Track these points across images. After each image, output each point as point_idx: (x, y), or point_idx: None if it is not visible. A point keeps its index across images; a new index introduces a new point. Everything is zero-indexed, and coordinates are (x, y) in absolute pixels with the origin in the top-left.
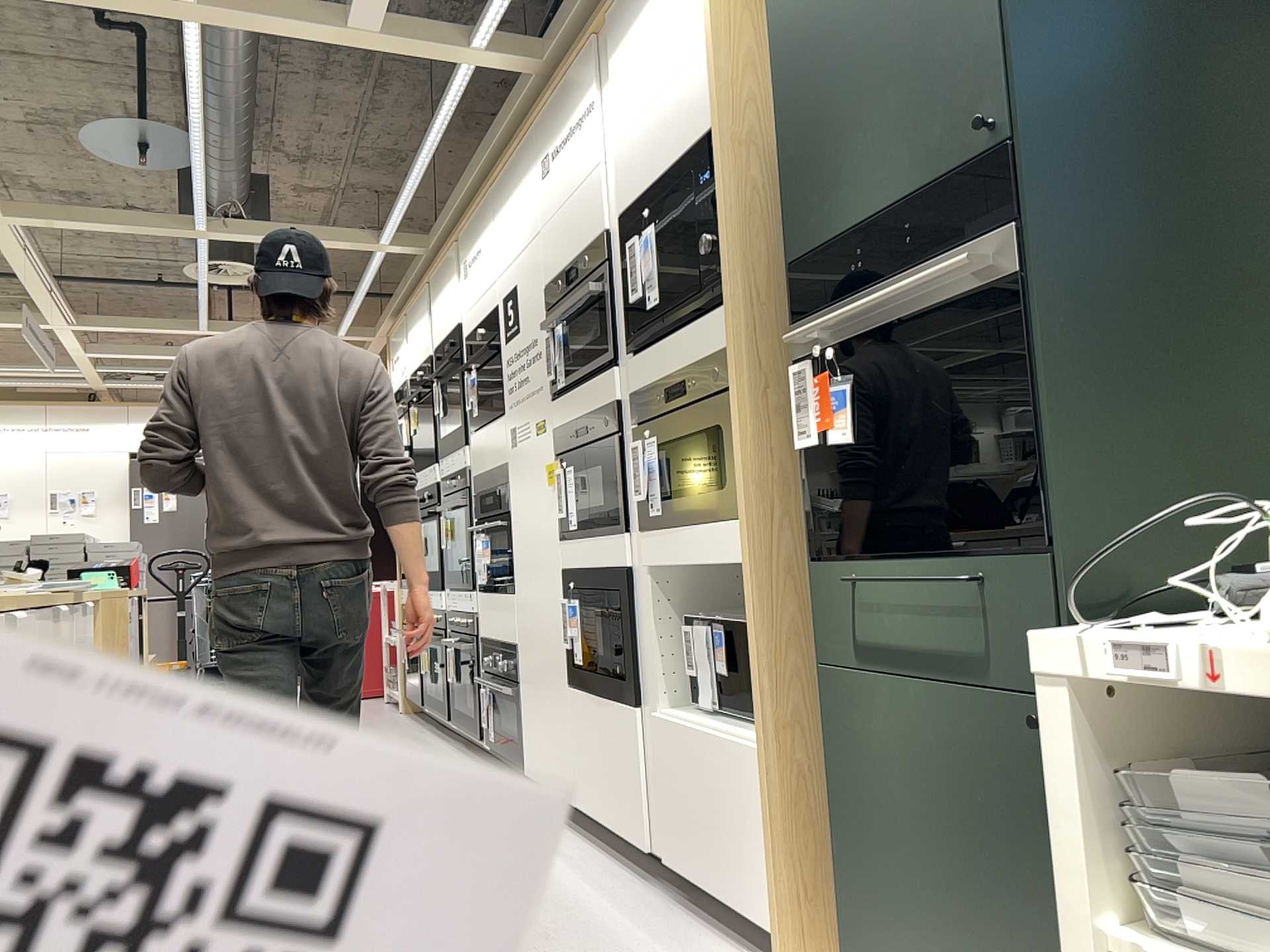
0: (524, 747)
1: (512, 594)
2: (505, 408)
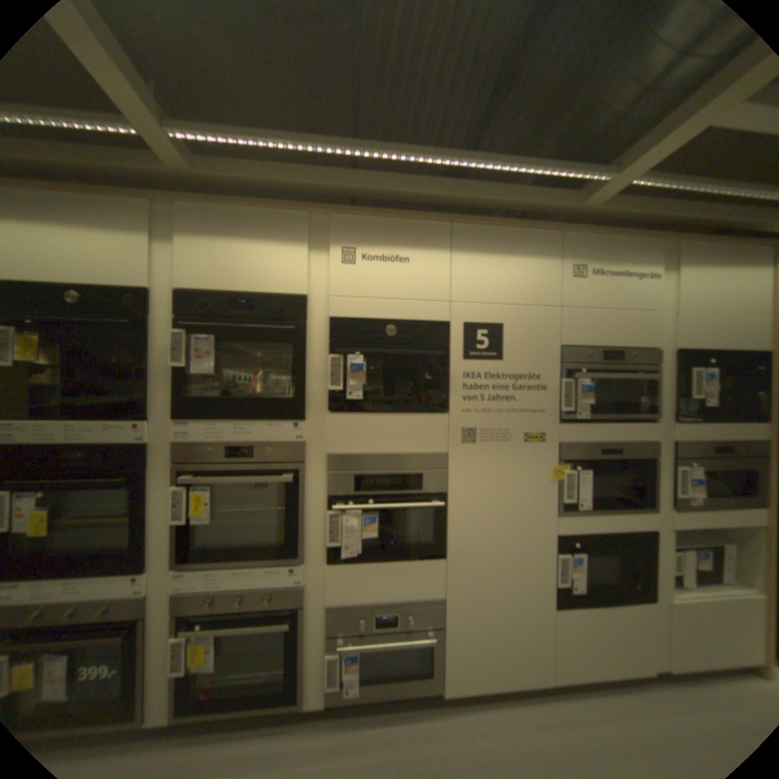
0: (446, 676)
1: (439, 558)
2: (451, 409)
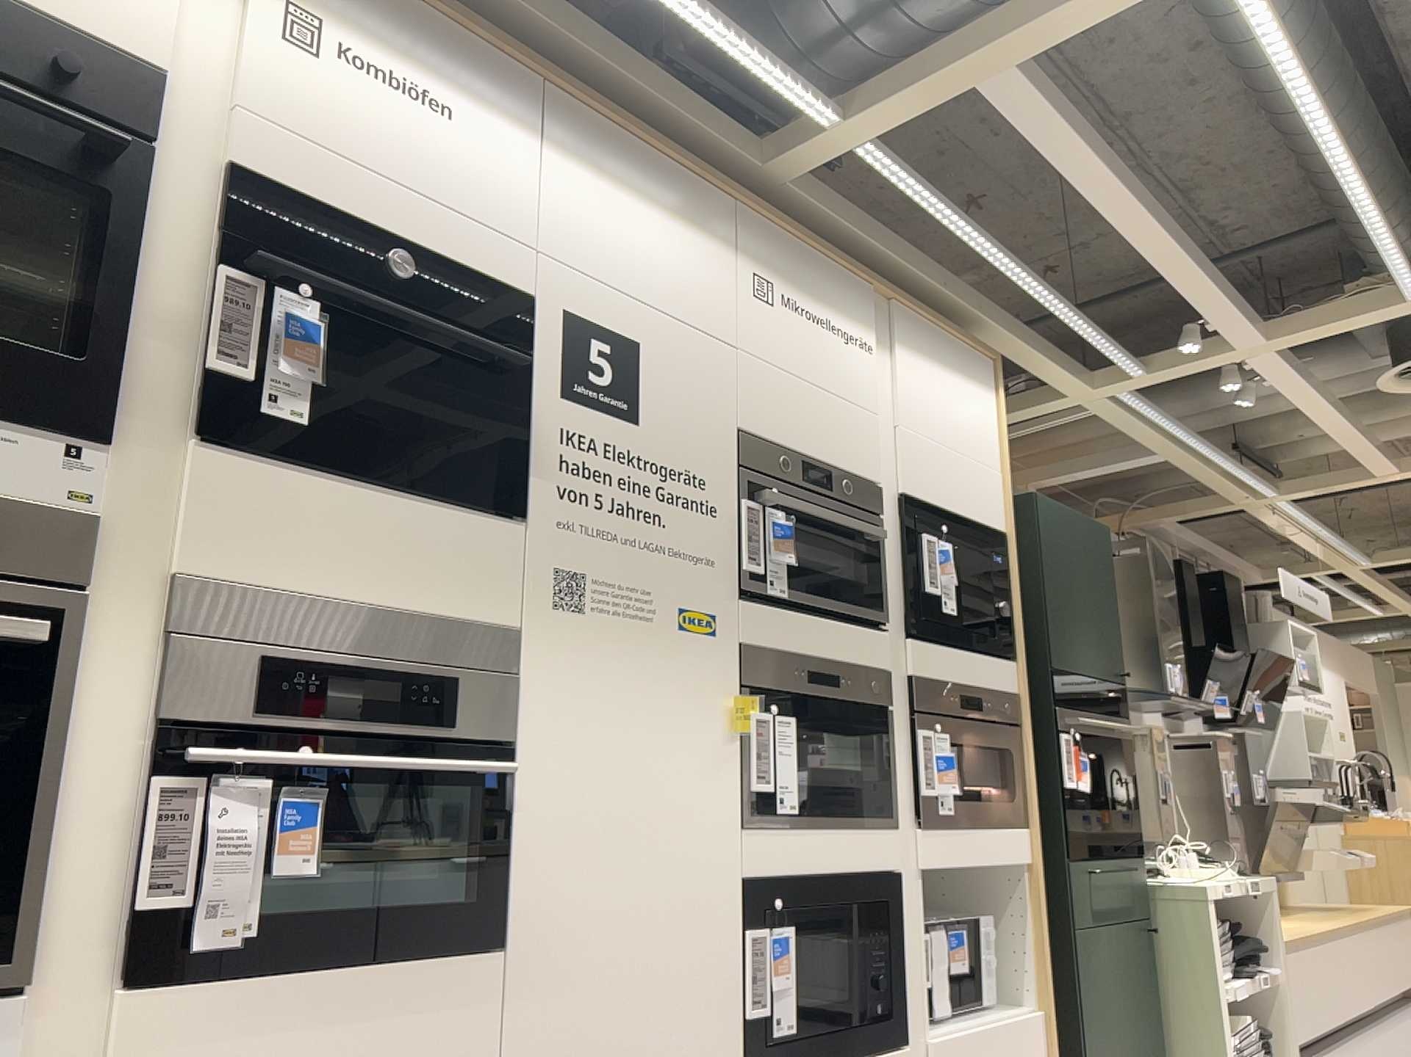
0: None
1: (489, 949)
2: (533, 512)
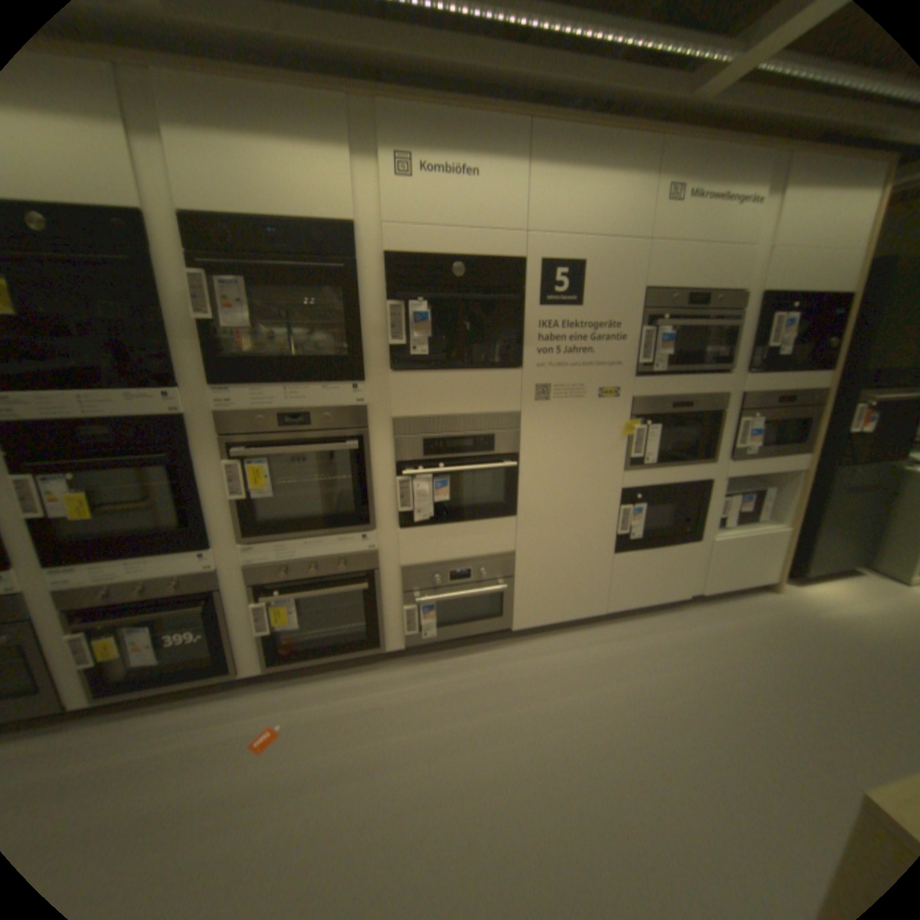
0: (514, 614)
1: (510, 515)
2: (525, 363)
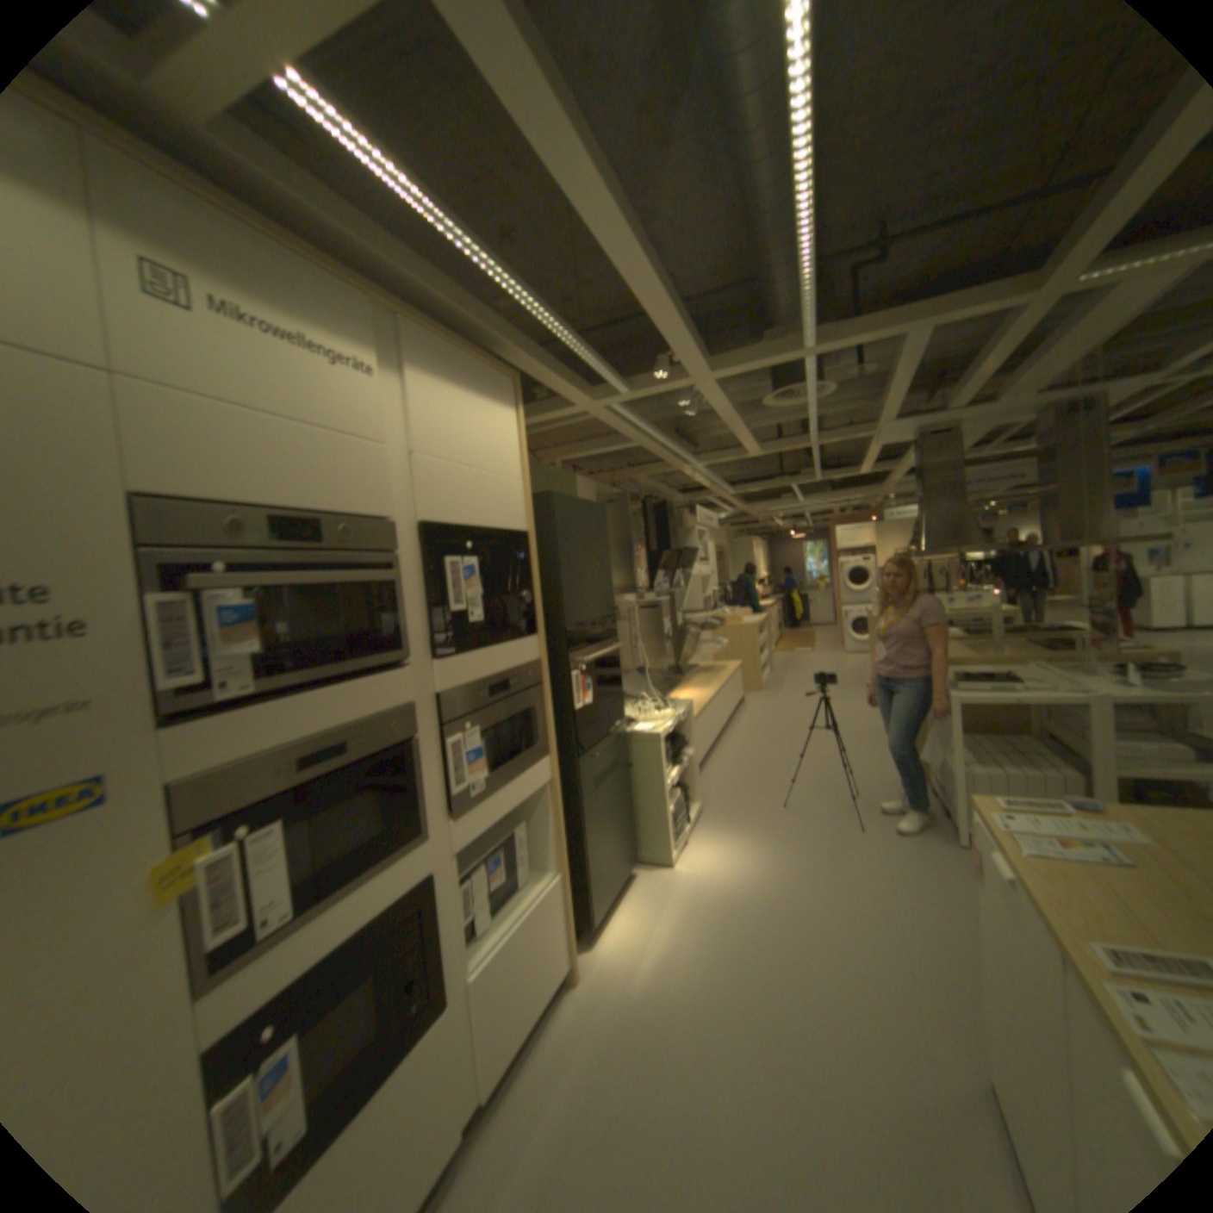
0: None
1: None
2: None
